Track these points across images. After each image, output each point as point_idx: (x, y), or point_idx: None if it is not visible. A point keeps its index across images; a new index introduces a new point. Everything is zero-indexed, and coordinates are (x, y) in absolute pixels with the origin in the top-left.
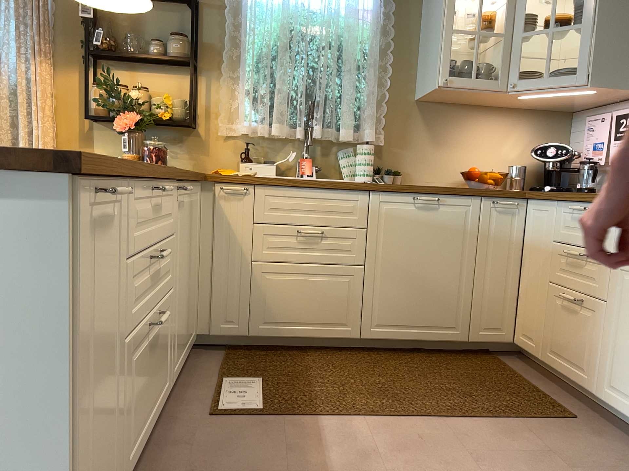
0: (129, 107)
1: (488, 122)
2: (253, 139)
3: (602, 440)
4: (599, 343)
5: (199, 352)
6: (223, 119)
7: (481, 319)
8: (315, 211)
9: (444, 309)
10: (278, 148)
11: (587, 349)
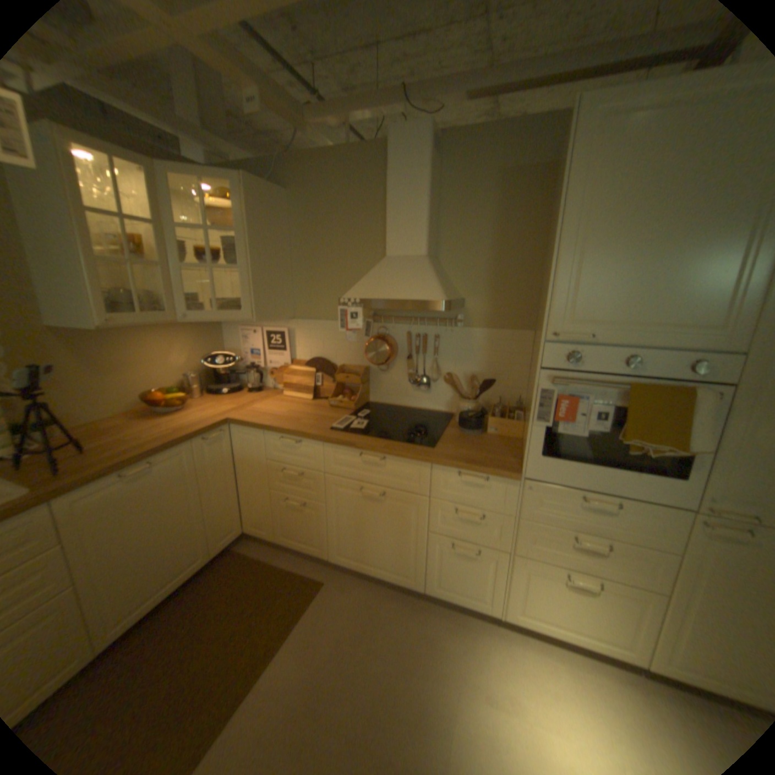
0: None
1: (147, 337)
2: None
3: (345, 593)
4: (324, 530)
5: None
6: None
7: (215, 538)
8: None
9: (182, 555)
10: None
11: (314, 534)
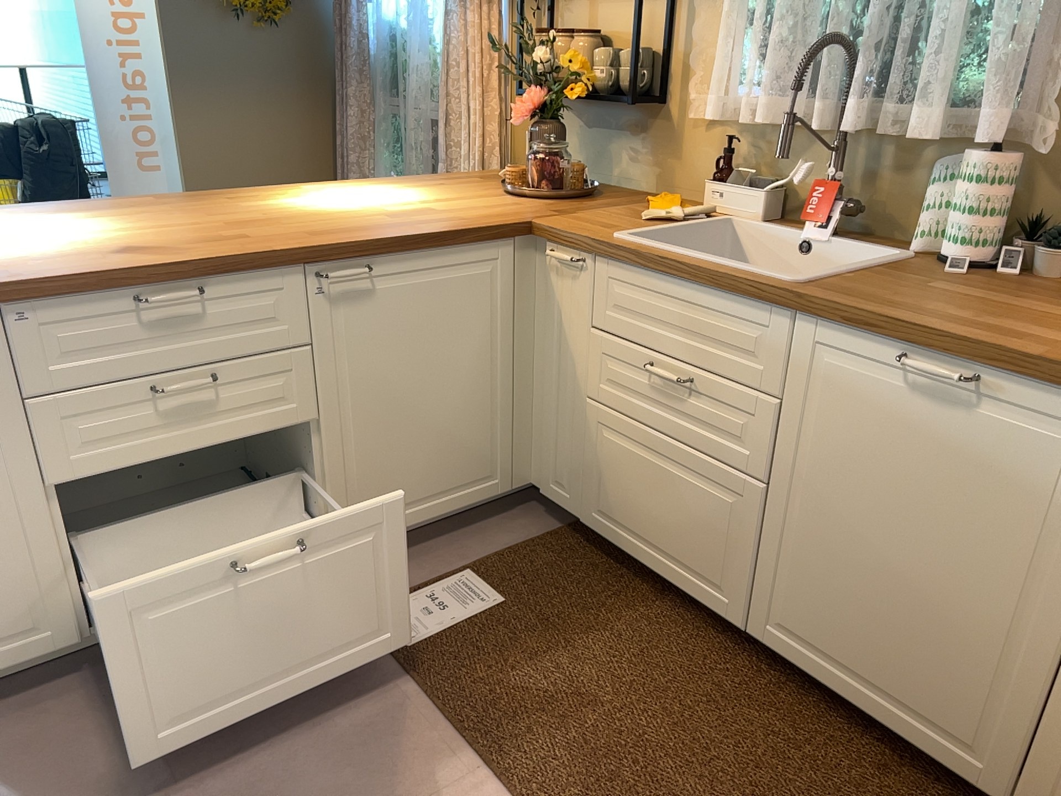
0: (533, 77)
1: None
2: (750, 129)
3: None
4: None
5: (533, 509)
6: (697, 86)
7: None
8: (685, 329)
9: (945, 684)
10: (796, 150)
11: None
